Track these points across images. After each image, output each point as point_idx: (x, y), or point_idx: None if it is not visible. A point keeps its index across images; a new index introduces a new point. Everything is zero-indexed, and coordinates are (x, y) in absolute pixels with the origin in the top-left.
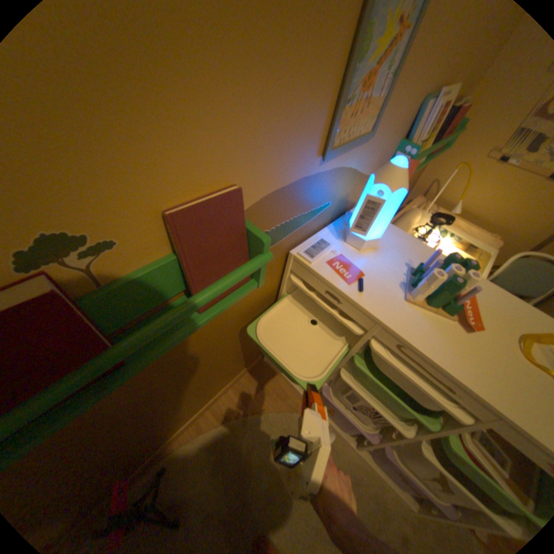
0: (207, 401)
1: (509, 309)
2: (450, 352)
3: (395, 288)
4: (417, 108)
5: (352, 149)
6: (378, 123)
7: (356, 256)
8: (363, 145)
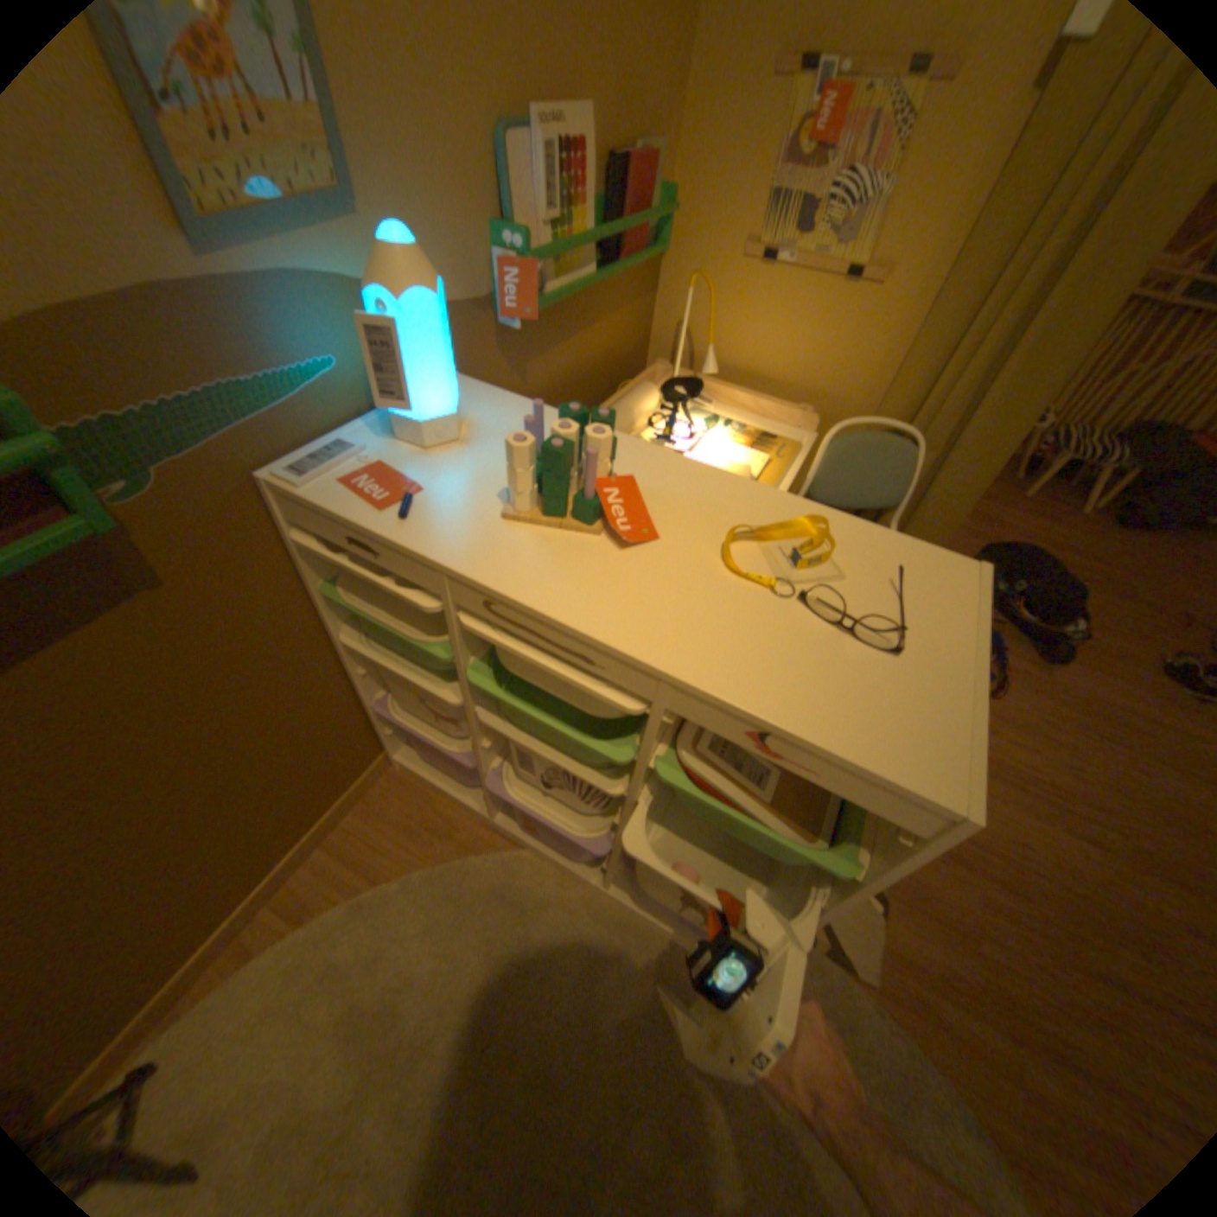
0: (247, 883)
1: (718, 499)
2: (568, 587)
3: (482, 502)
4: (481, 150)
5: (291, 226)
6: (340, 169)
7: (414, 462)
8: (336, 222)
